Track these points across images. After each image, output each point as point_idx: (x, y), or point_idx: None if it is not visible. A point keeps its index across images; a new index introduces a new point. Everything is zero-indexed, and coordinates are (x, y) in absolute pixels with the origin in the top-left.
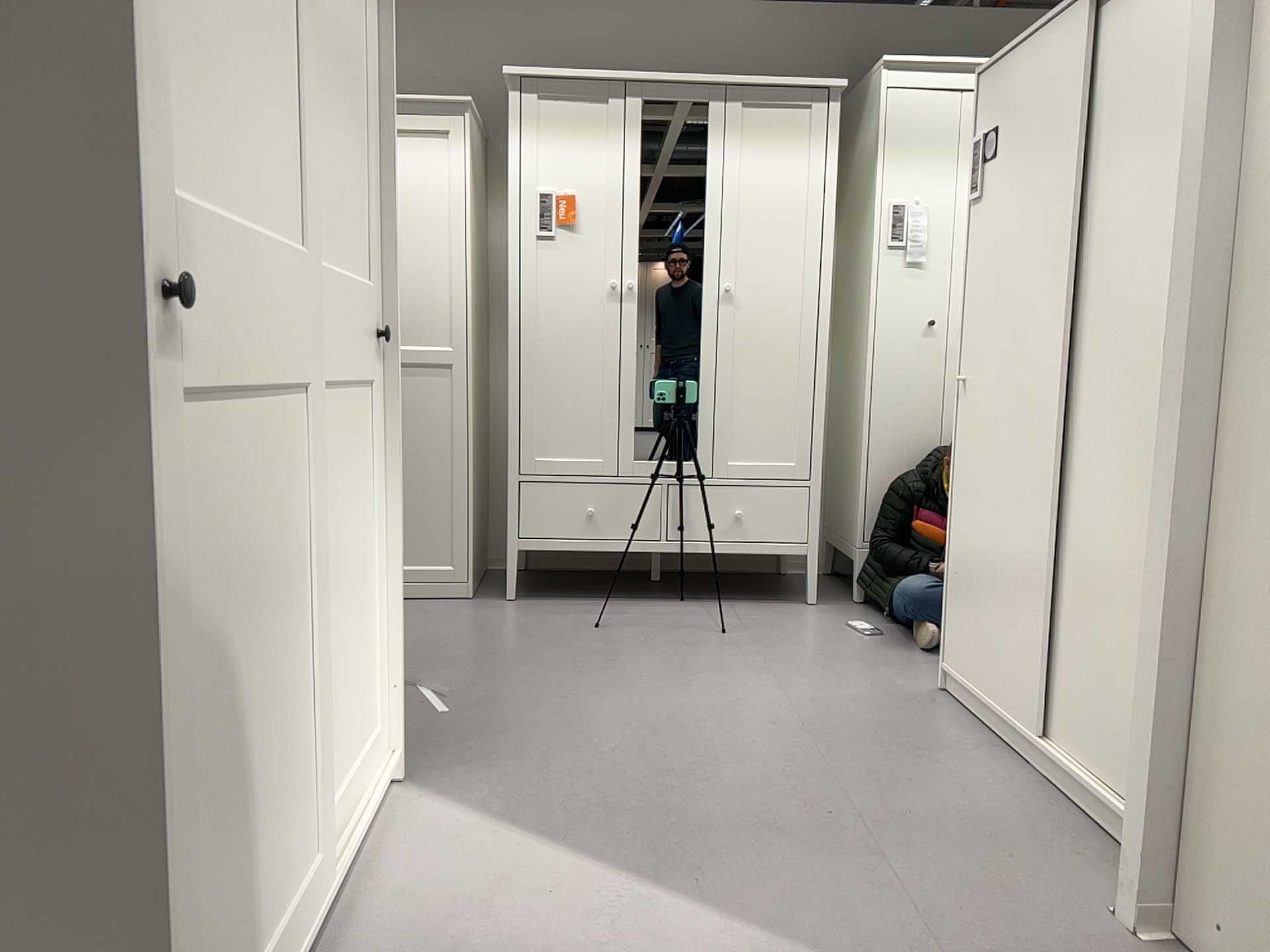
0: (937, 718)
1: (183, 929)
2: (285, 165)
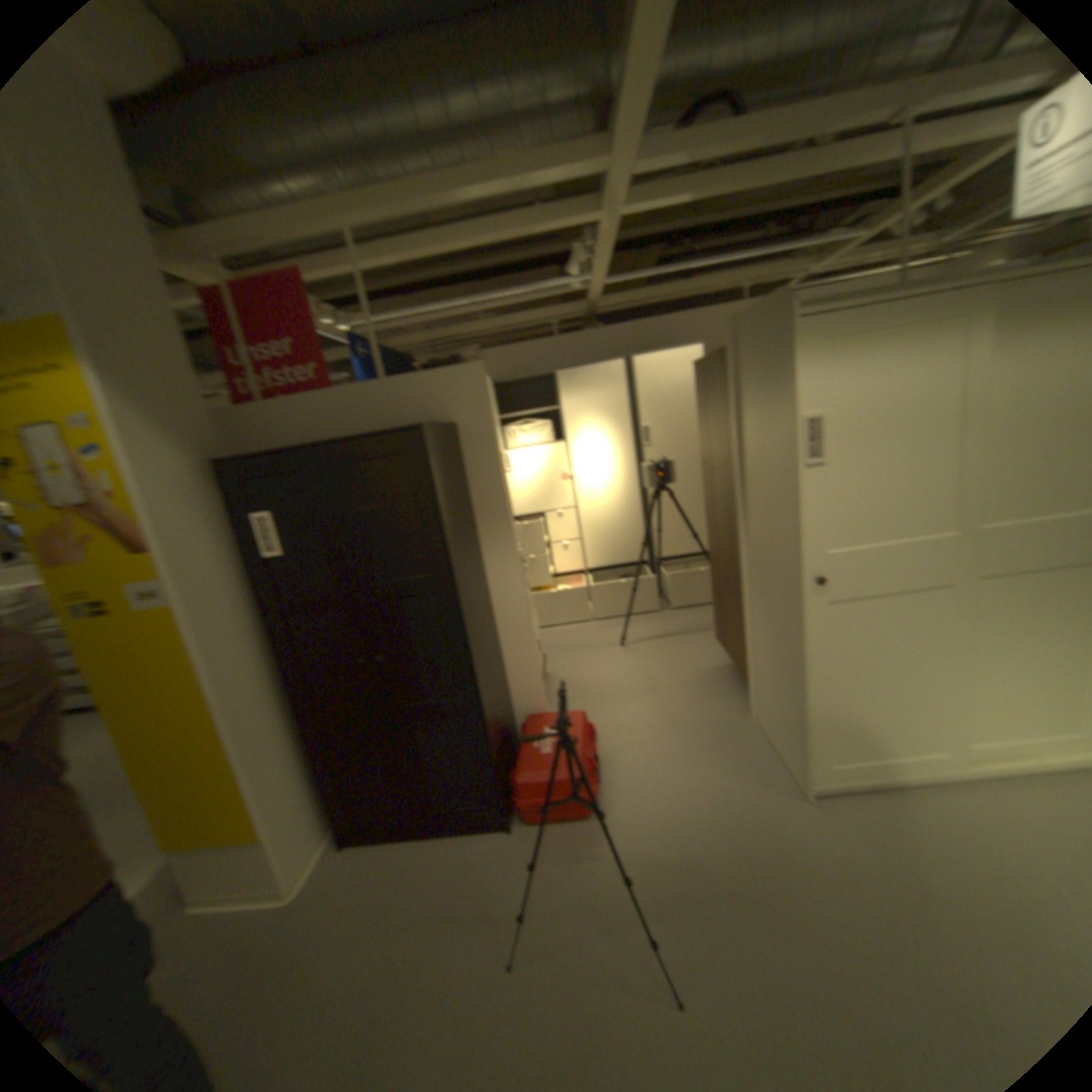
0: None
1: (834, 728)
2: (951, 501)
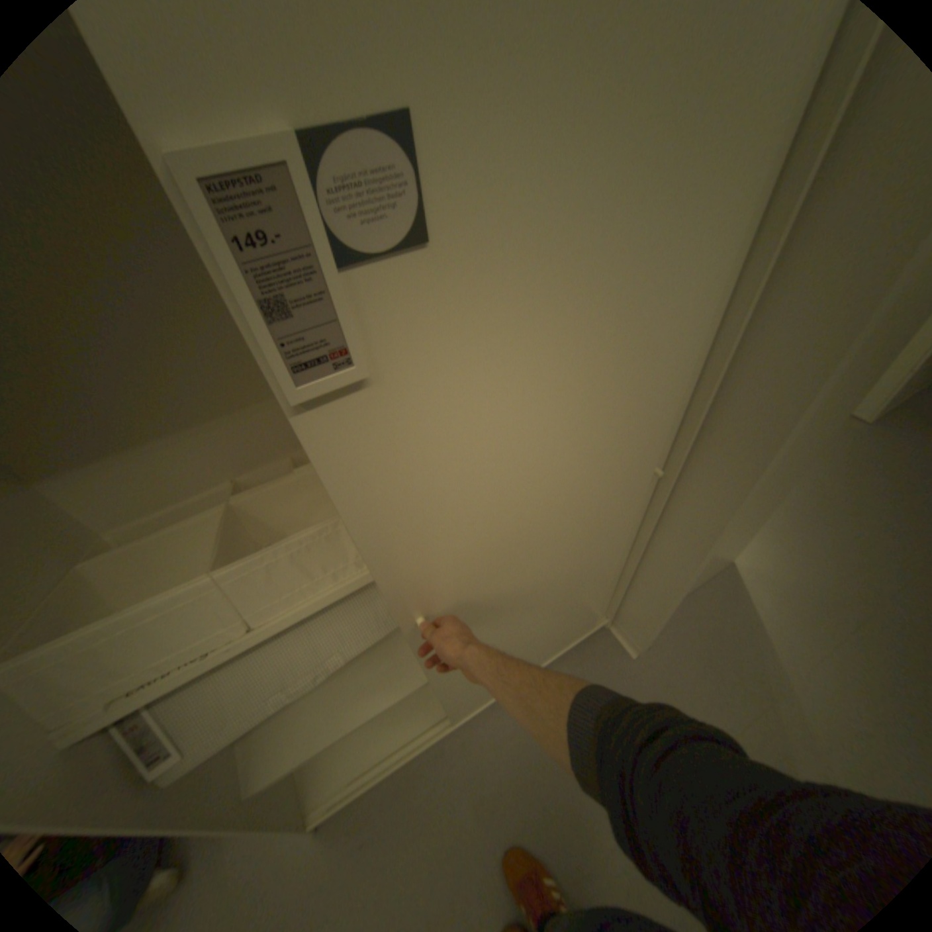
0: (381, 832)
1: None
2: None
